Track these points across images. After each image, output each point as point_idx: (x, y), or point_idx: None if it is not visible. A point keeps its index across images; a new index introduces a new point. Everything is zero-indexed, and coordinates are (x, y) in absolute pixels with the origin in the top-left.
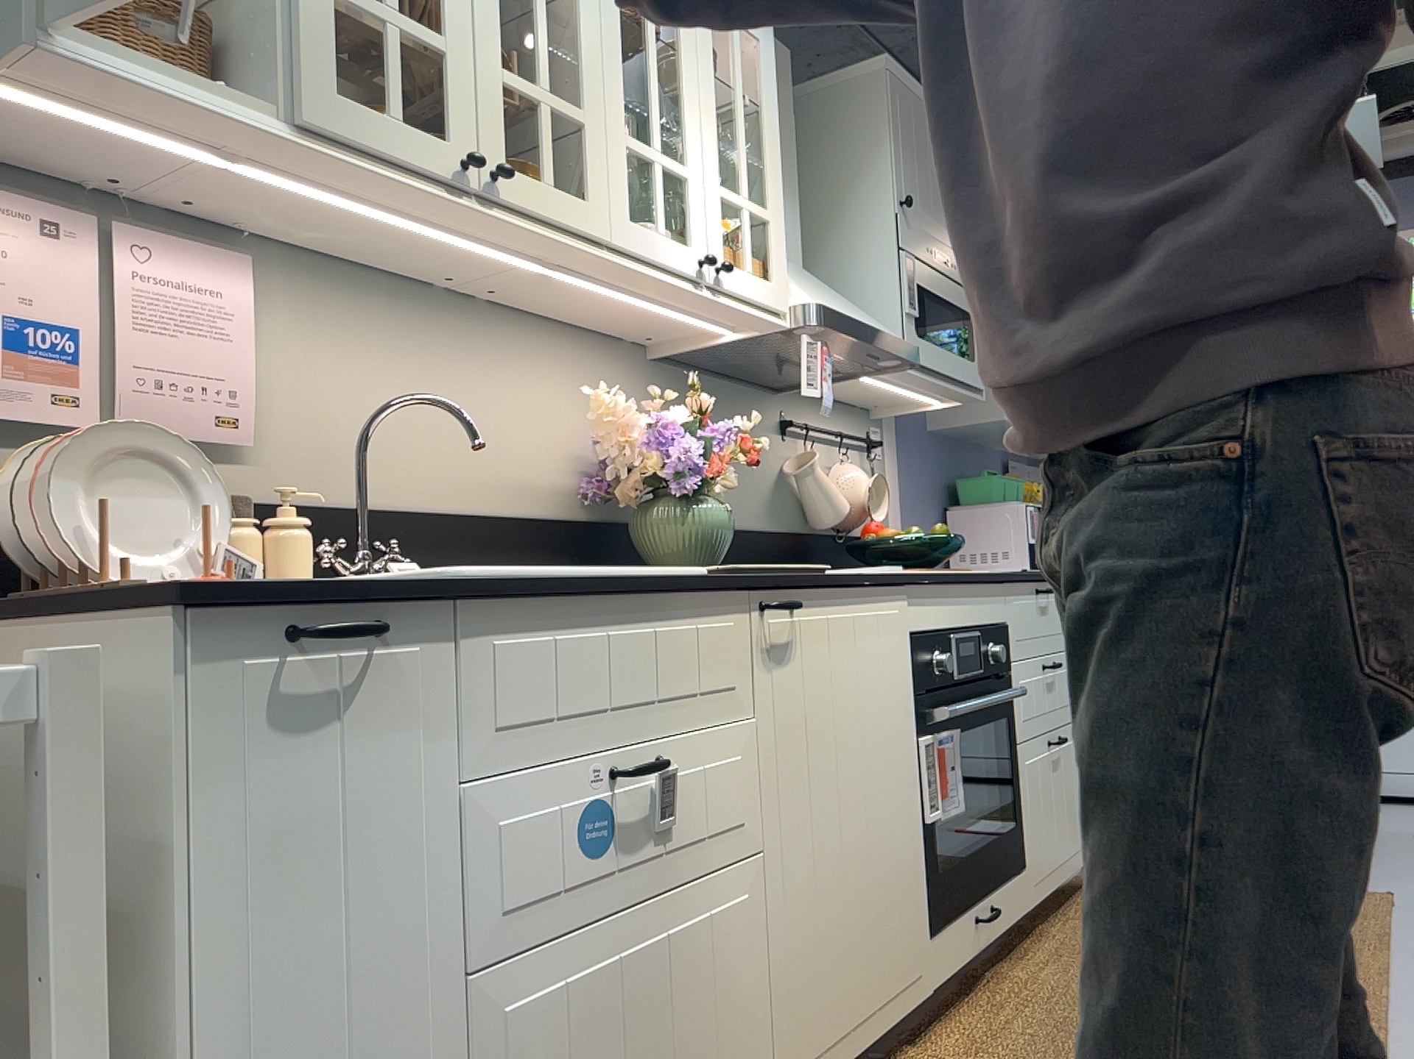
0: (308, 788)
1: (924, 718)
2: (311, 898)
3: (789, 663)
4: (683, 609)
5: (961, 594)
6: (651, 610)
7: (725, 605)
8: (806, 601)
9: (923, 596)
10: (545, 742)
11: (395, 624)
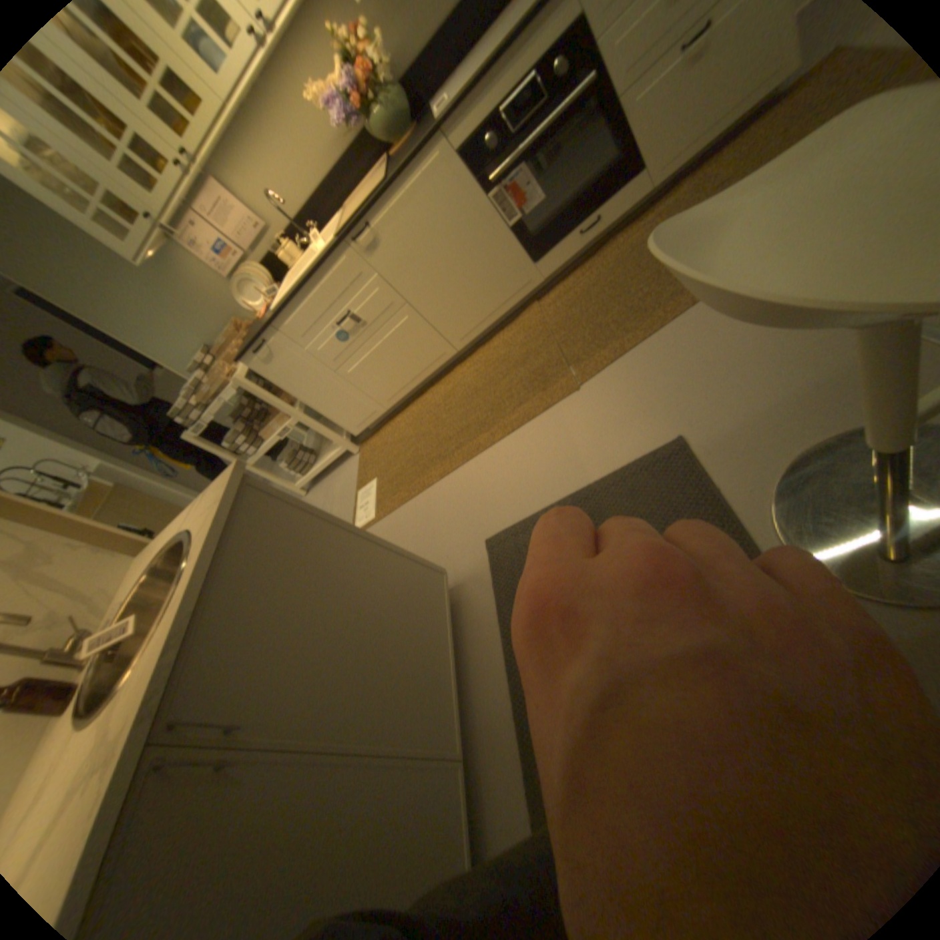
0: (282, 365)
1: (488, 180)
2: (298, 376)
3: (380, 243)
4: (324, 269)
5: (499, 67)
6: (316, 280)
7: (338, 253)
8: (373, 213)
9: (456, 116)
10: (316, 328)
11: (267, 335)
